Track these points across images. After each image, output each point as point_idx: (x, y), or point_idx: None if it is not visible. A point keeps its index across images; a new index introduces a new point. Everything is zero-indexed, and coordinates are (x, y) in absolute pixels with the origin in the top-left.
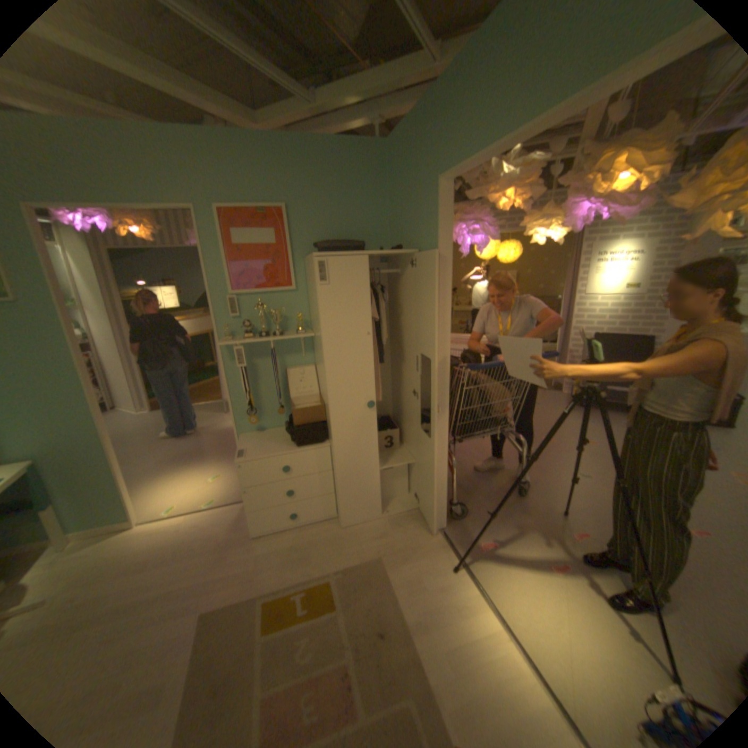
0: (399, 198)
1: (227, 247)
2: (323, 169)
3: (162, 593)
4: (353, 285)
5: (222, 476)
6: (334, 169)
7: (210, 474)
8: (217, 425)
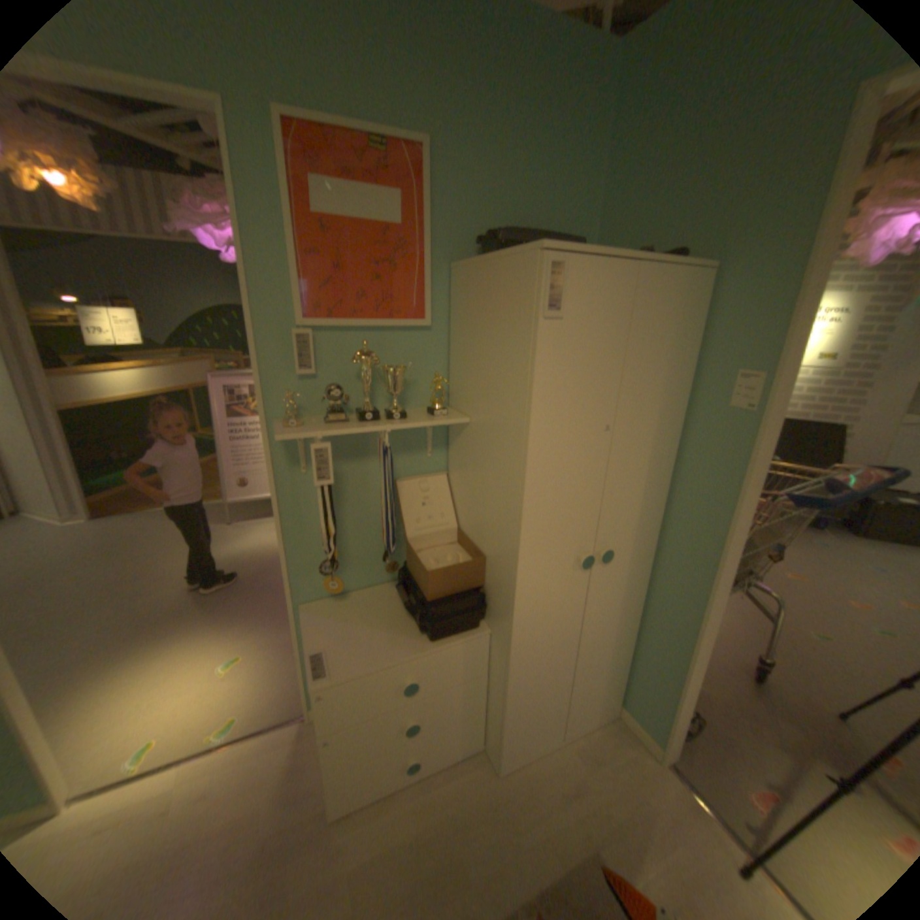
0: (650, 159)
1: (298, 217)
2: (509, 75)
3: None
4: (605, 323)
5: (242, 661)
6: (527, 81)
7: (218, 656)
8: (218, 548)
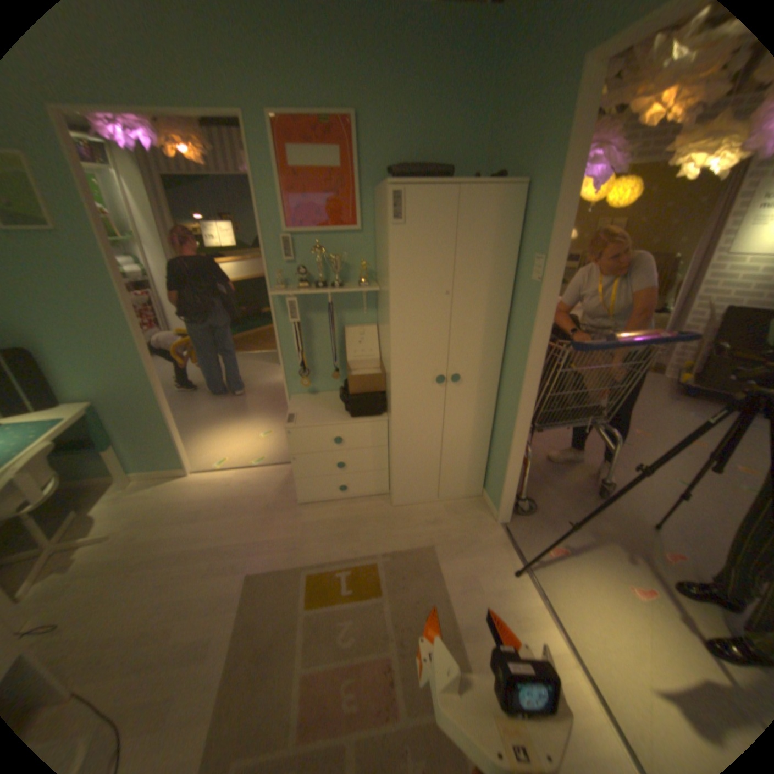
0: (508, 101)
1: (280, 170)
2: (408, 56)
3: (211, 546)
4: (435, 225)
5: (272, 432)
6: (422, 56)
7: (261, 428)
8: (270, 376)
